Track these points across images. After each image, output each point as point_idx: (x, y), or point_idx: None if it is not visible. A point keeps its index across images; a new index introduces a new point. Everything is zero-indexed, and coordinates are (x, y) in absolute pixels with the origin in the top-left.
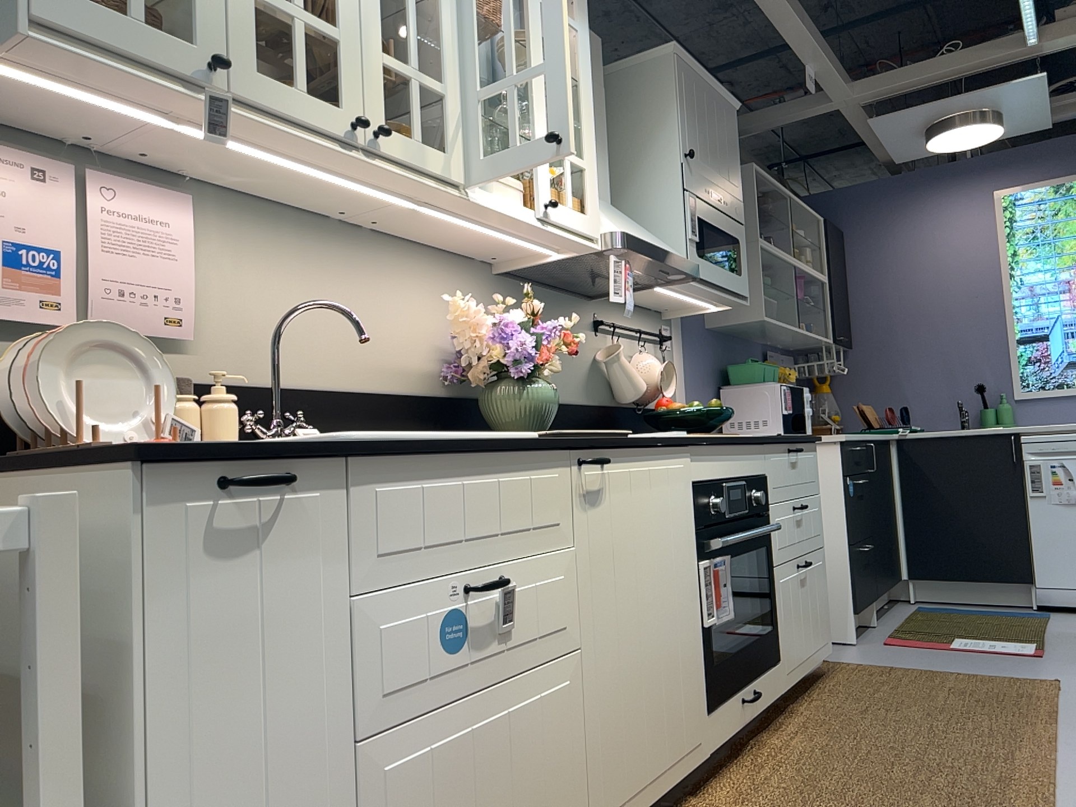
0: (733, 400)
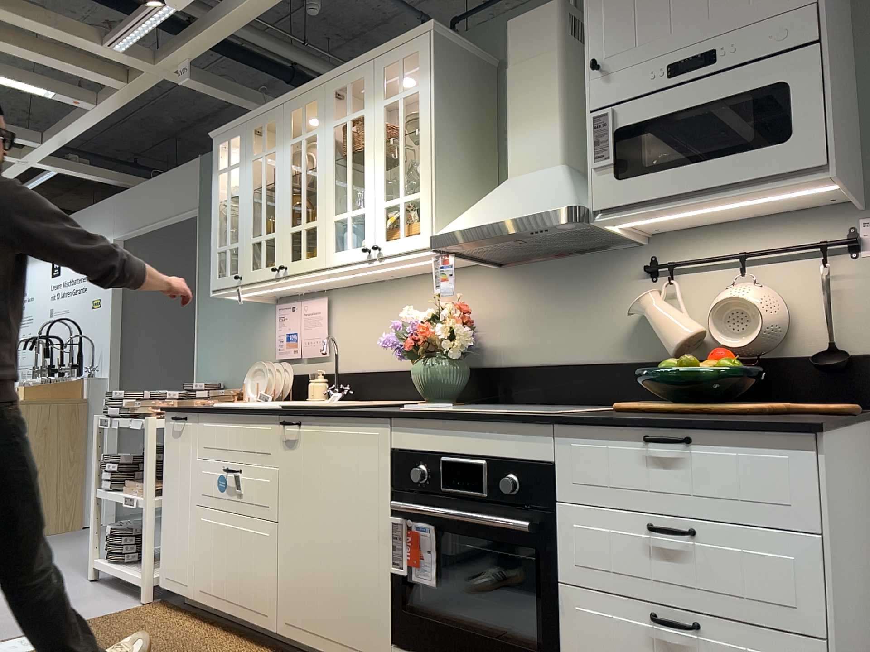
0: None
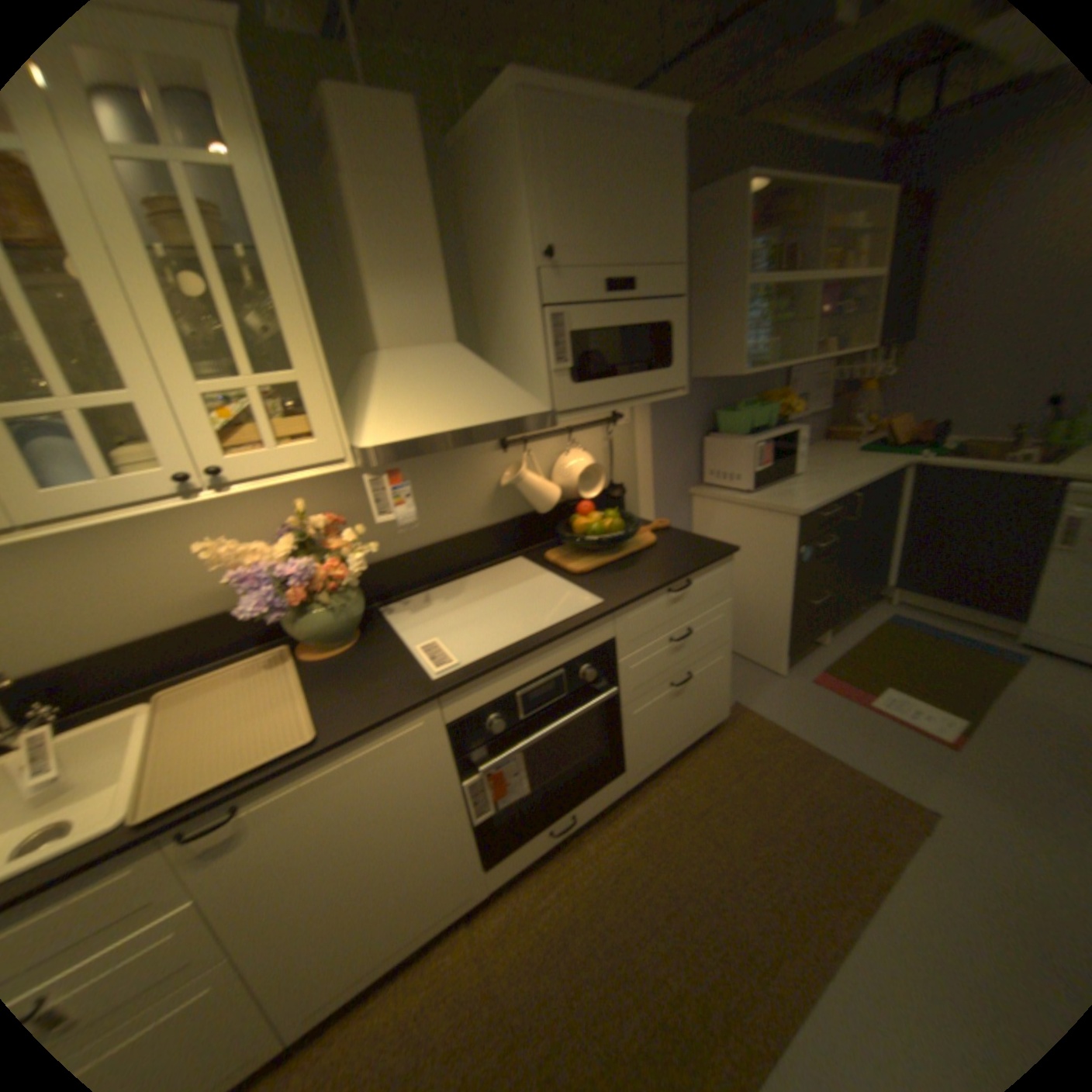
0: (714, 448)
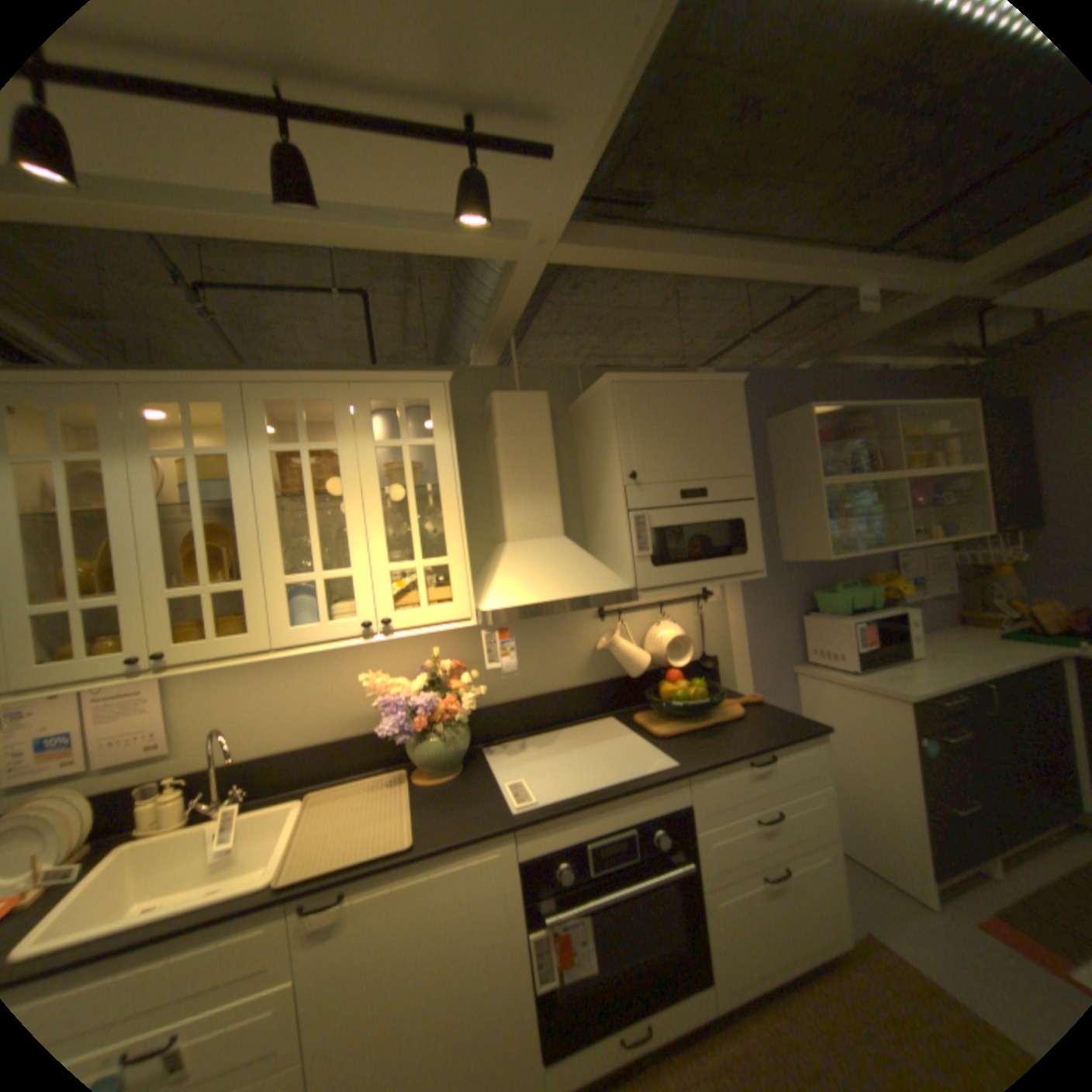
0: (813, 628)
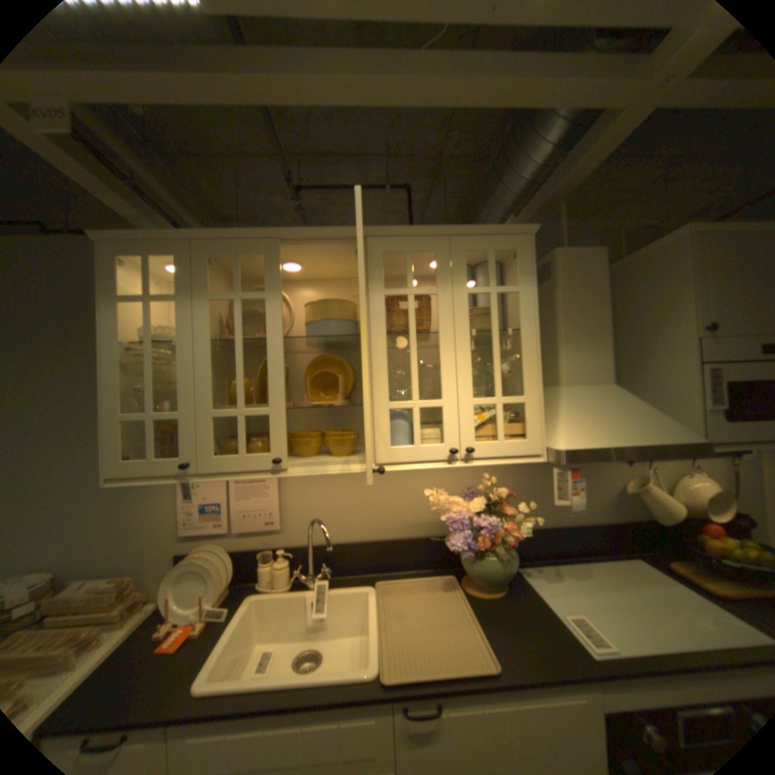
0: None
